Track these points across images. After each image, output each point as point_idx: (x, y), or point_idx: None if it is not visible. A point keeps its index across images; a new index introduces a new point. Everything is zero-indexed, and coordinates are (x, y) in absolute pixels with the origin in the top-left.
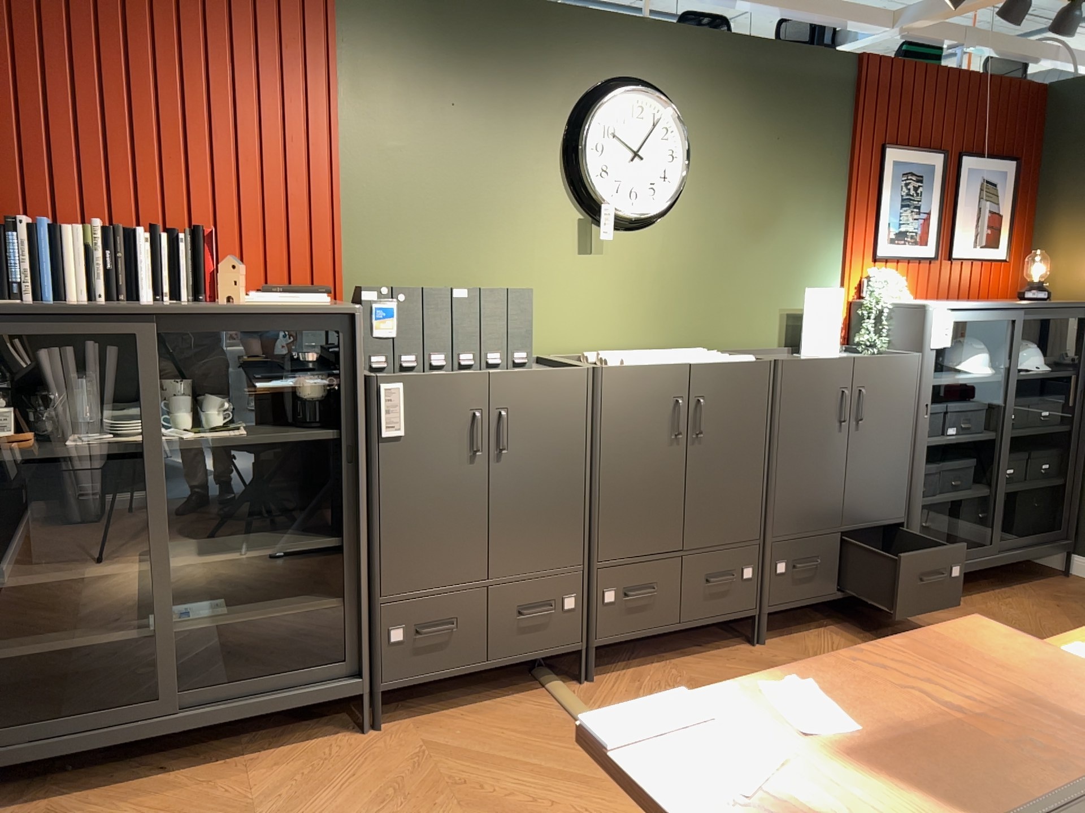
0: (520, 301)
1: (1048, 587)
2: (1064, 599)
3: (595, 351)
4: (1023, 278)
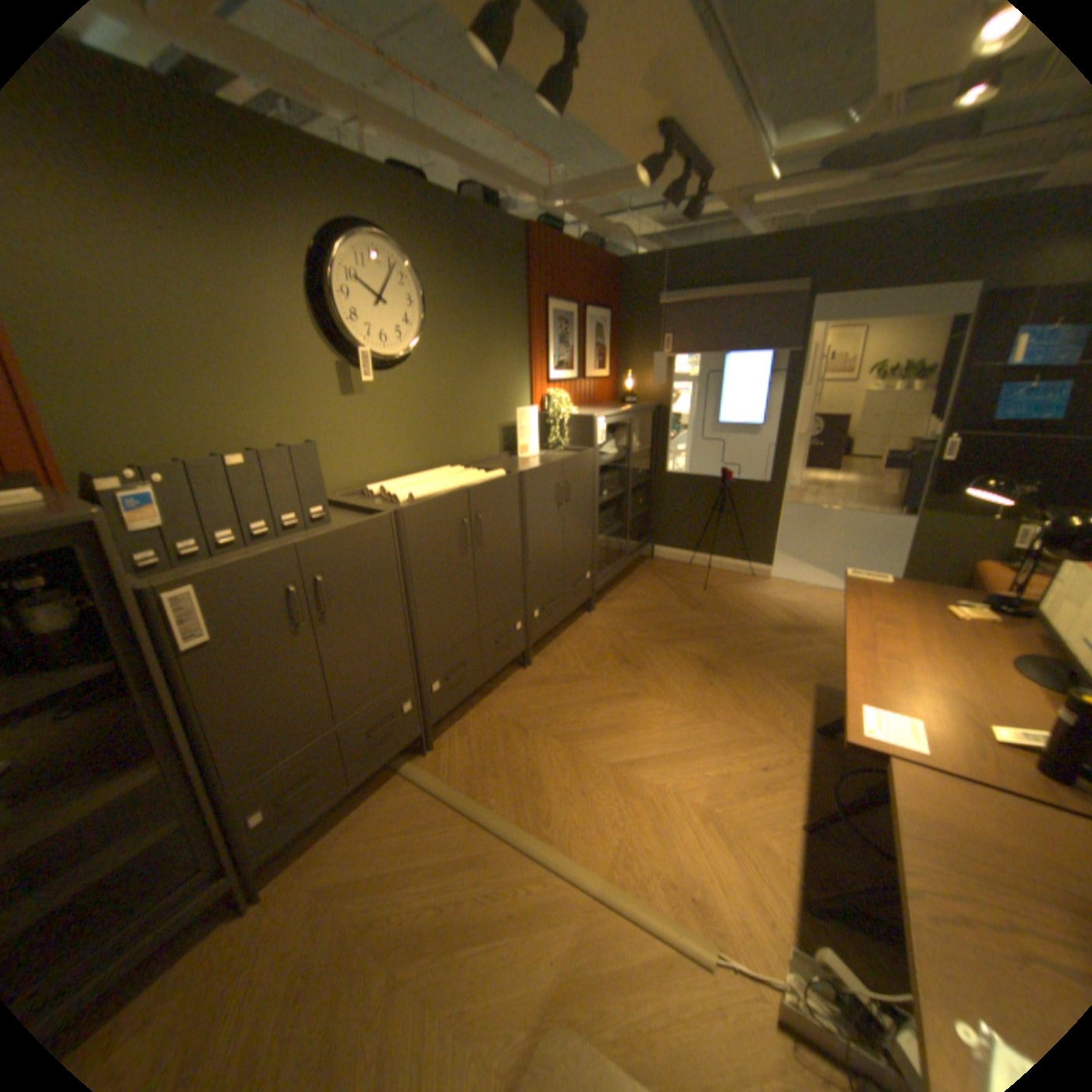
0: (302, 454)
1: (648, 569)
2: (659, 576)
3: (373, 483)
4: (616, 388)
